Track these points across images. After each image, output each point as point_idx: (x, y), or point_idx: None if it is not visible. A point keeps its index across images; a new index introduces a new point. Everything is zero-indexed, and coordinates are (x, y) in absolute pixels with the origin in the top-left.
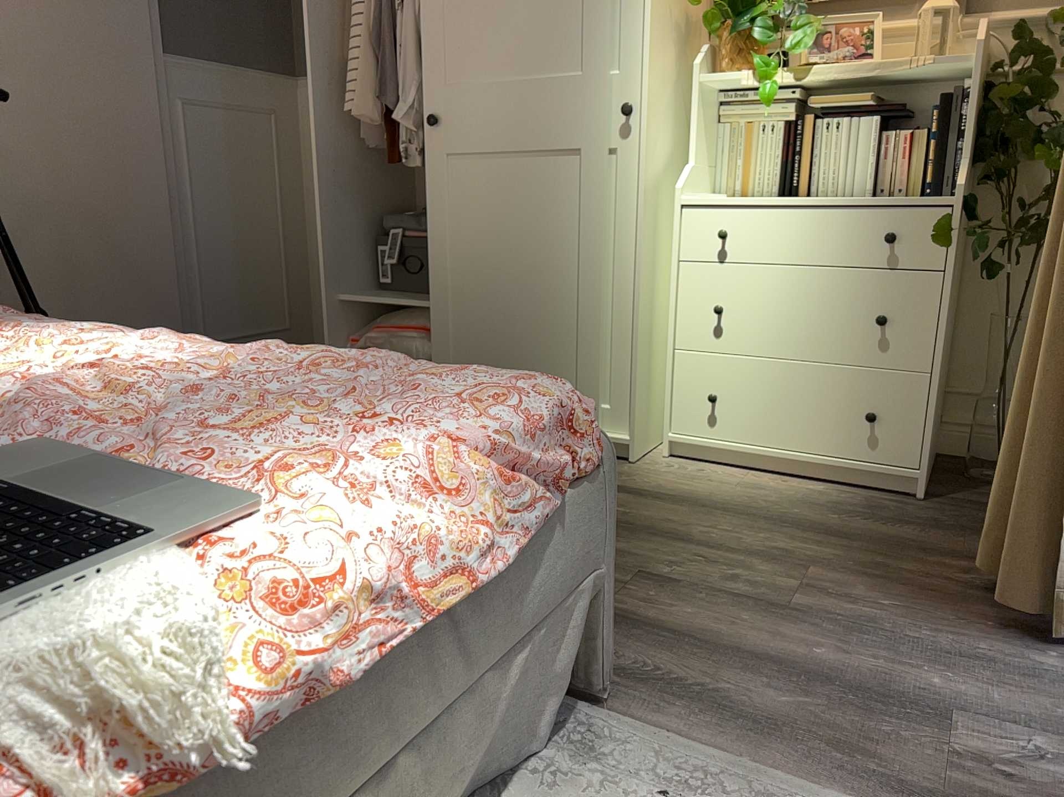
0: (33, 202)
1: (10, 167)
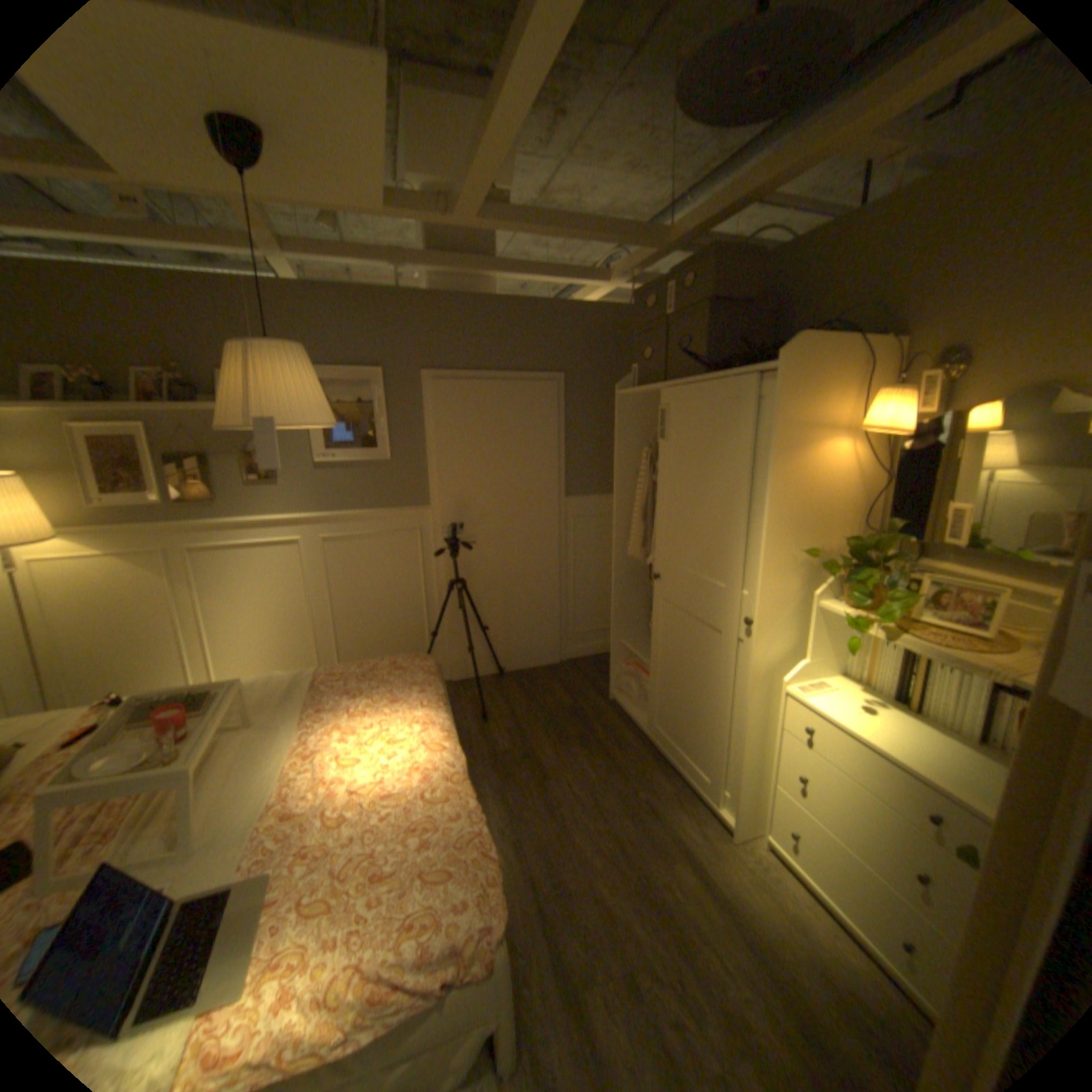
0: (491, 575)
1: (483, 562)
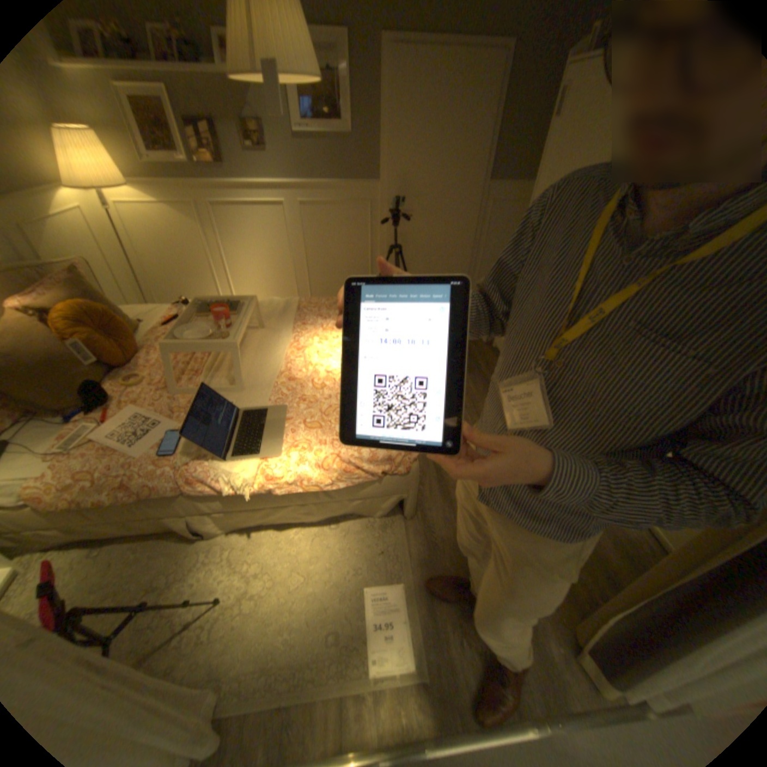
0: (420, 245)
1: (415, 234)
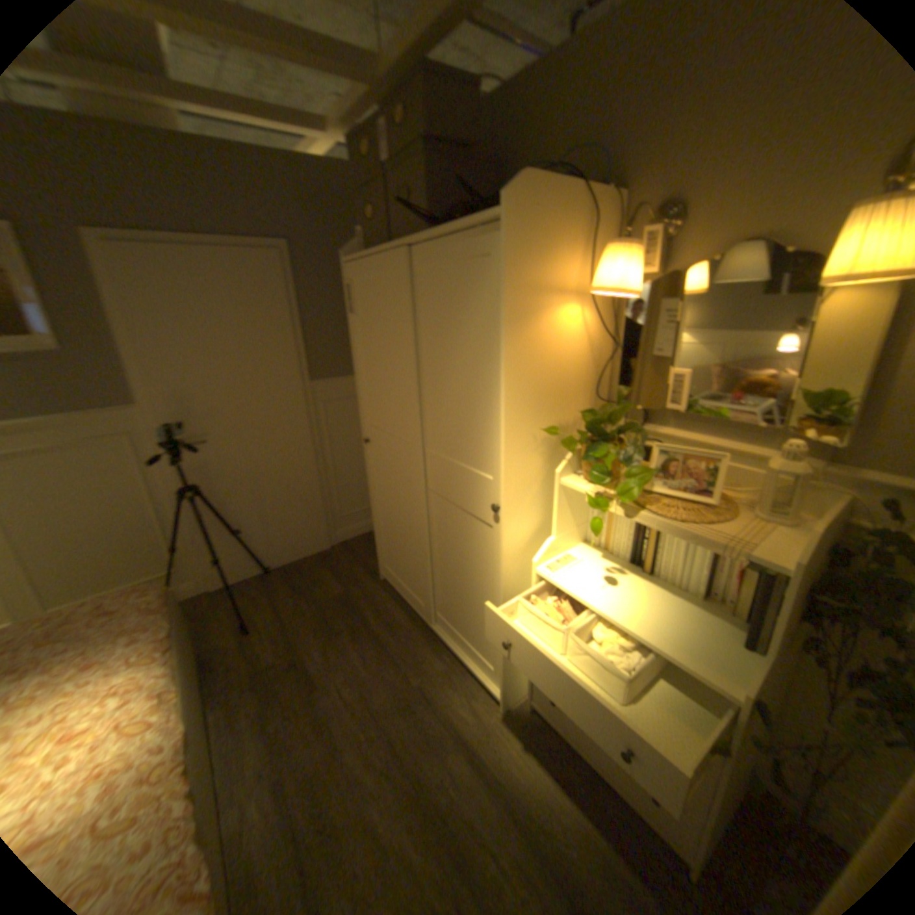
0: (233, 474)
1: (220, 461)
